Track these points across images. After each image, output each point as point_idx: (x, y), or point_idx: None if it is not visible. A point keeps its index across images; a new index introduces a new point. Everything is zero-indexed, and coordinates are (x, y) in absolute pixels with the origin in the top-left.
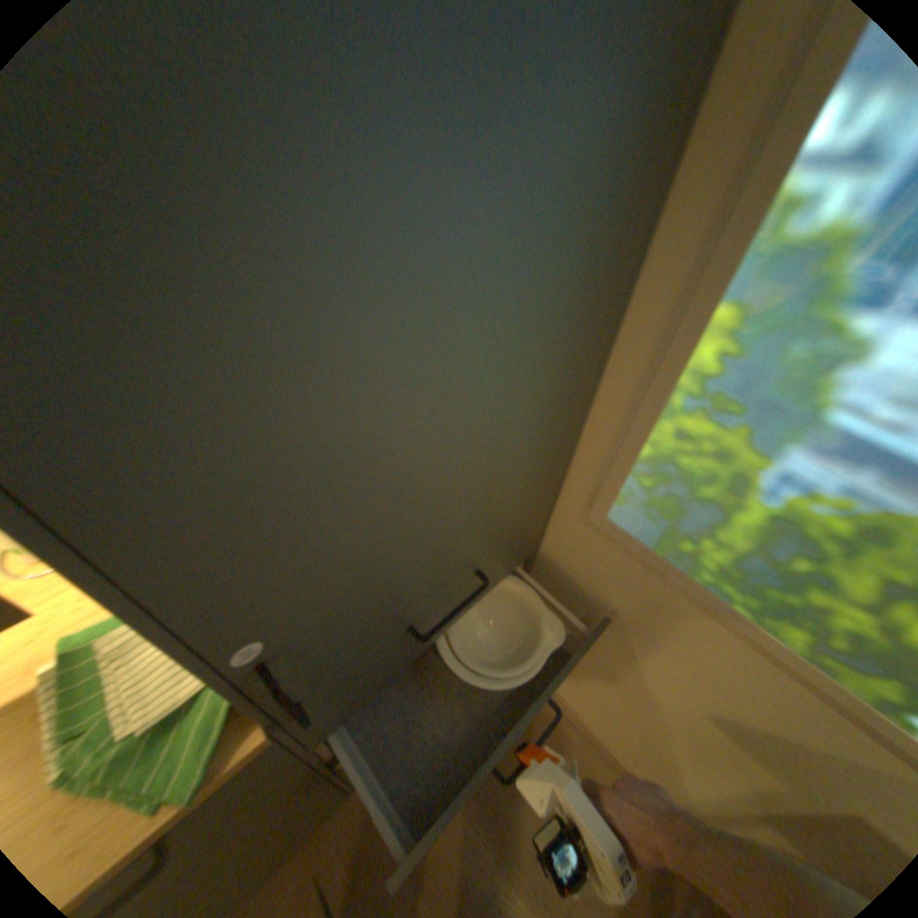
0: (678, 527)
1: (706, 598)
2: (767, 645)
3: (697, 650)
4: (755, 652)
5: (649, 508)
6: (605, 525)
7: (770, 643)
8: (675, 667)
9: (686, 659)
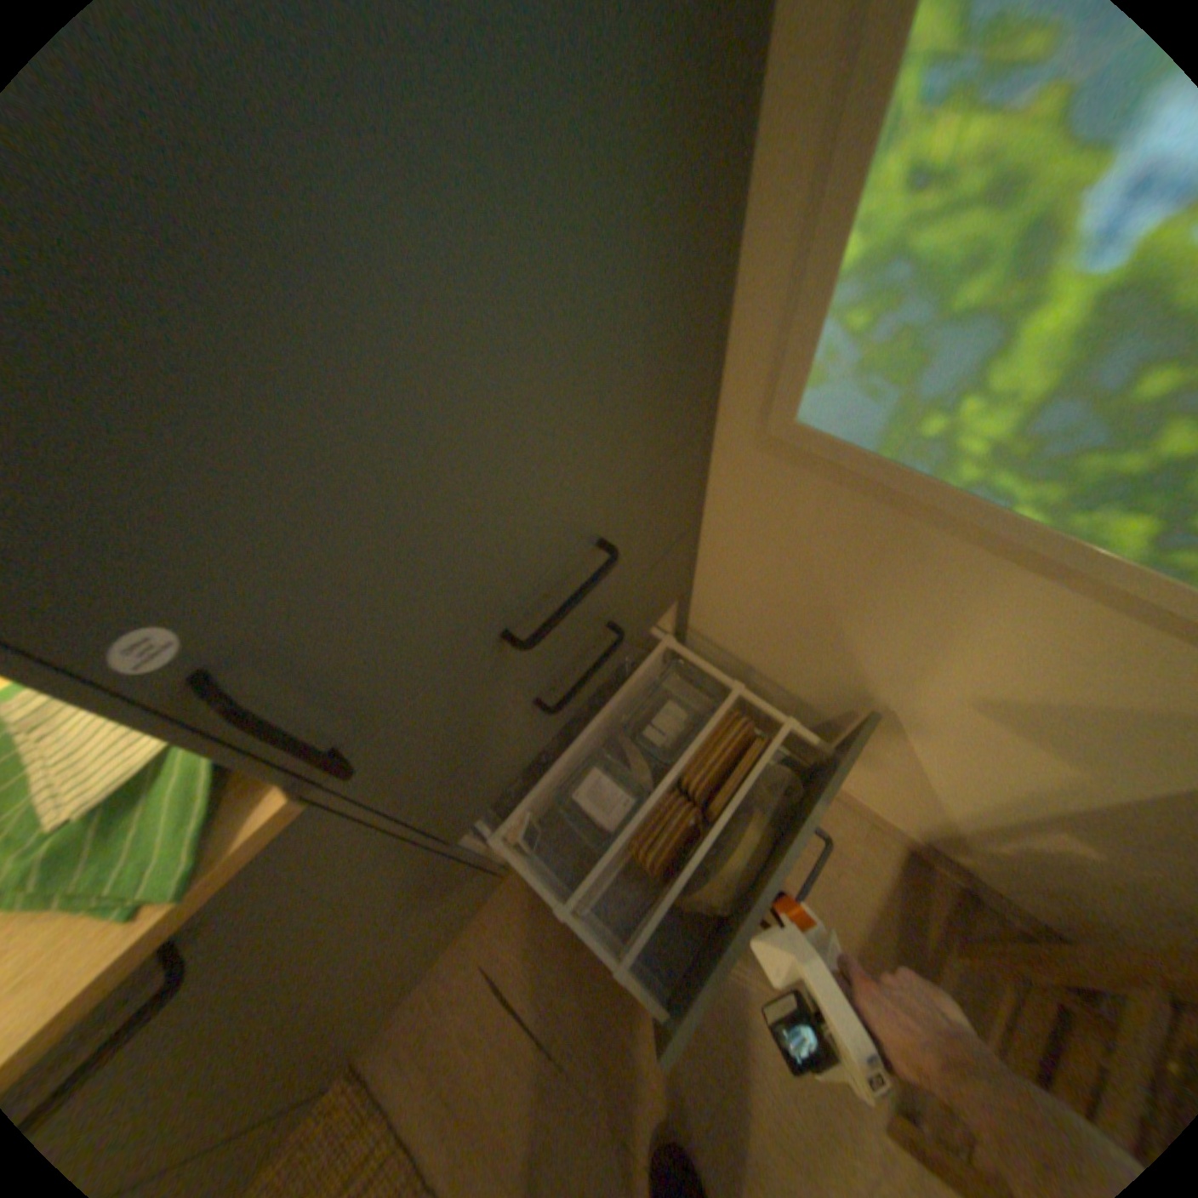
0: (915, 394)
1: (966, 511)
2: (1069, 563)
3: (951, 605)
4: (1047, 581)
5: (862, 375)
6: (793, 436)
7: (1077, 555)
8: (916, 642)
9: (933, 625)
